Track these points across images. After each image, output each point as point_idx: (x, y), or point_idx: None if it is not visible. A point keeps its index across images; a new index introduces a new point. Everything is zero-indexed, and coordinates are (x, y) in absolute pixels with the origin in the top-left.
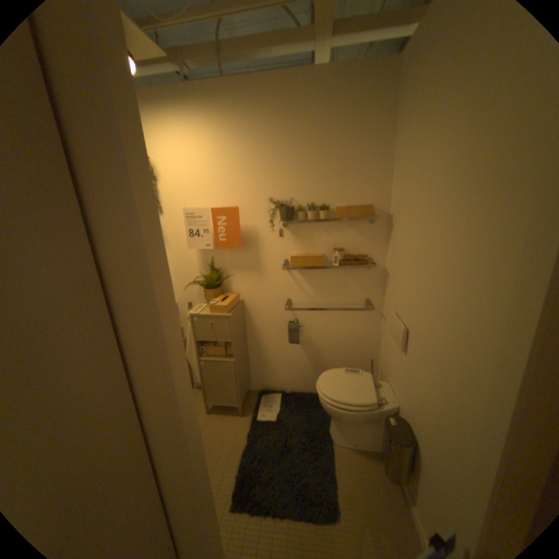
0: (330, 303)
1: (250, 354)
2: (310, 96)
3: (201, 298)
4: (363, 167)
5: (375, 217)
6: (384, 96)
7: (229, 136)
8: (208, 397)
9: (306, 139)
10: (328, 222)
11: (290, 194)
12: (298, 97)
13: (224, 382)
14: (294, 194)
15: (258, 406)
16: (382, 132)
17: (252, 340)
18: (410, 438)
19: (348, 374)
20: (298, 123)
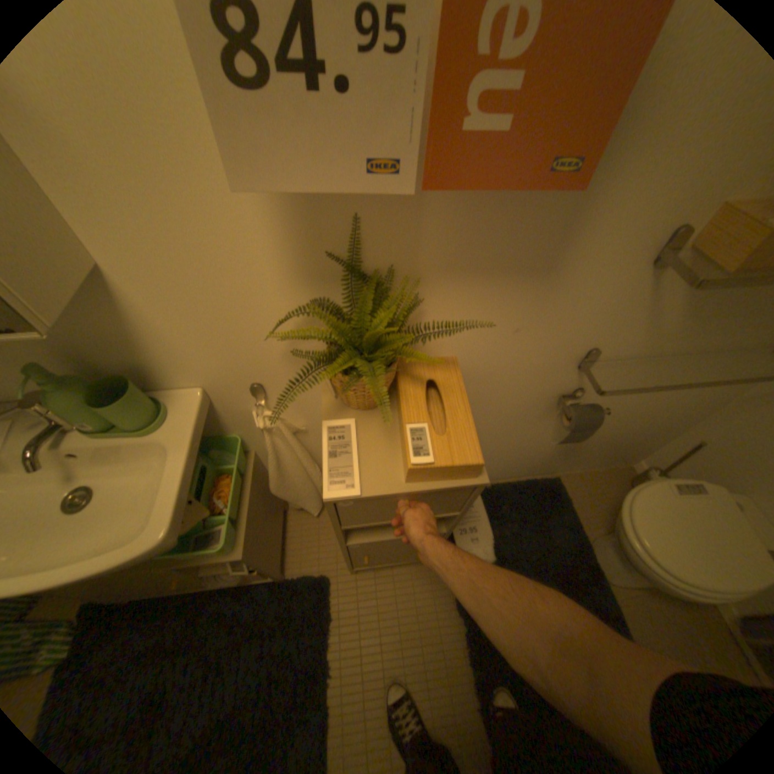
0: (699, 348)
1: None
2: None
3: (298, 367)
4: None
5: None
6: None
7: None
8: (358, 565)
9: None
10: None
11: None
12: None
13: (406, 551)
14: None
15: None
16: None
17: None
18: None
19: (688, 498)
20: None
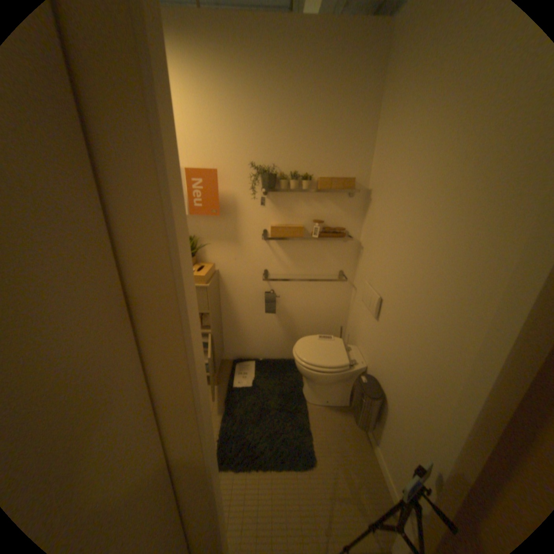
0: (306, 275)
1: (224, 325)
2: (299, 50)
3: None
4: (347, 138)
5: (355, 191)
6: (374, 63)
7: (206, 85)
8: None
9: (292, 100)
10: (309, 192)
11: (272, 160)
12: (286, 49)
13: None
14: (276, 160)
15: (233, 374)
16: (368, 103)
17: (226, 311)
18: (379, 392)
19: (322, 340)
20: (285, 81)
